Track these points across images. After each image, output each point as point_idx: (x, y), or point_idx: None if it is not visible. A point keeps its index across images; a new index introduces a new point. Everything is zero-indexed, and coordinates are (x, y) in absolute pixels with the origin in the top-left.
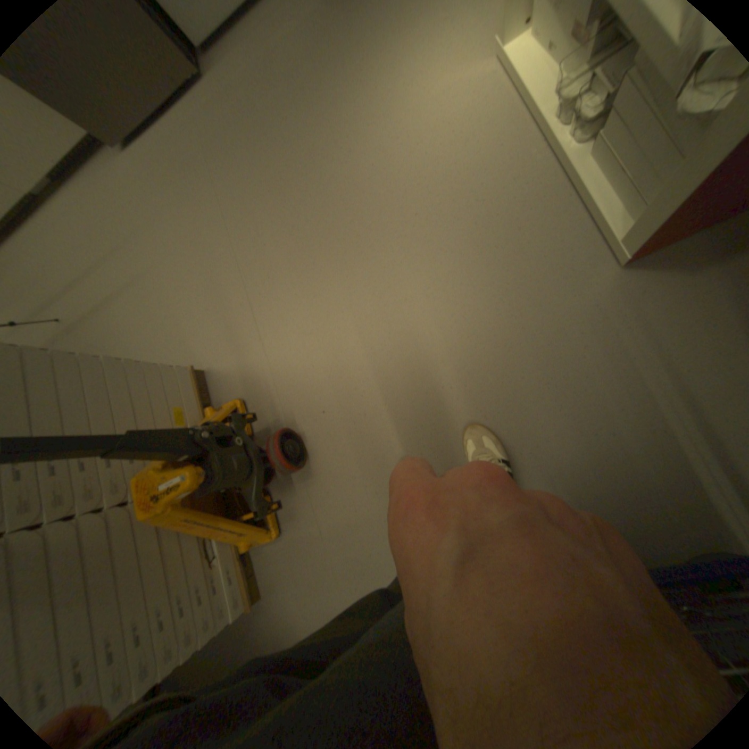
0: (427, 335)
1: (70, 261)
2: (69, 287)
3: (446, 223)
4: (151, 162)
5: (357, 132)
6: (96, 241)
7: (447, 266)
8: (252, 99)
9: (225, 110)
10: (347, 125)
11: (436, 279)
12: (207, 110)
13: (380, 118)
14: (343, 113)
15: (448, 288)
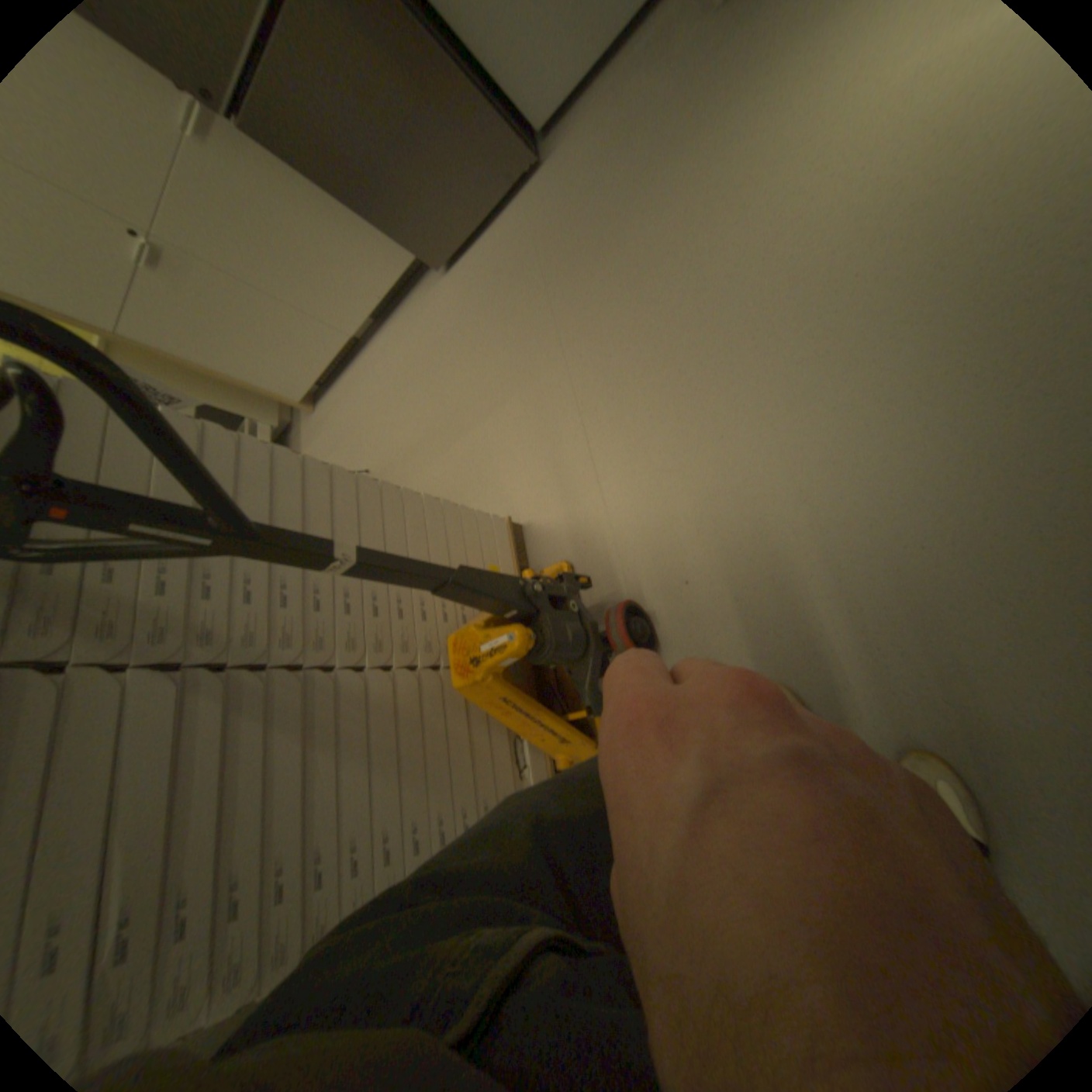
0: (875, 462)
1: (384, 405)
2: (381, 434)
3: (918, 278)
4: (476, 279)
5: (757, 176)
6: (412, 379)
7: (920, 347)
8: (602, 173)
9: (568, 196)
10: (742, 171)
11: (897, 370)
12: (545, 203)
13: (797, 147)
14: (736, 155)
15: (921, 383)
